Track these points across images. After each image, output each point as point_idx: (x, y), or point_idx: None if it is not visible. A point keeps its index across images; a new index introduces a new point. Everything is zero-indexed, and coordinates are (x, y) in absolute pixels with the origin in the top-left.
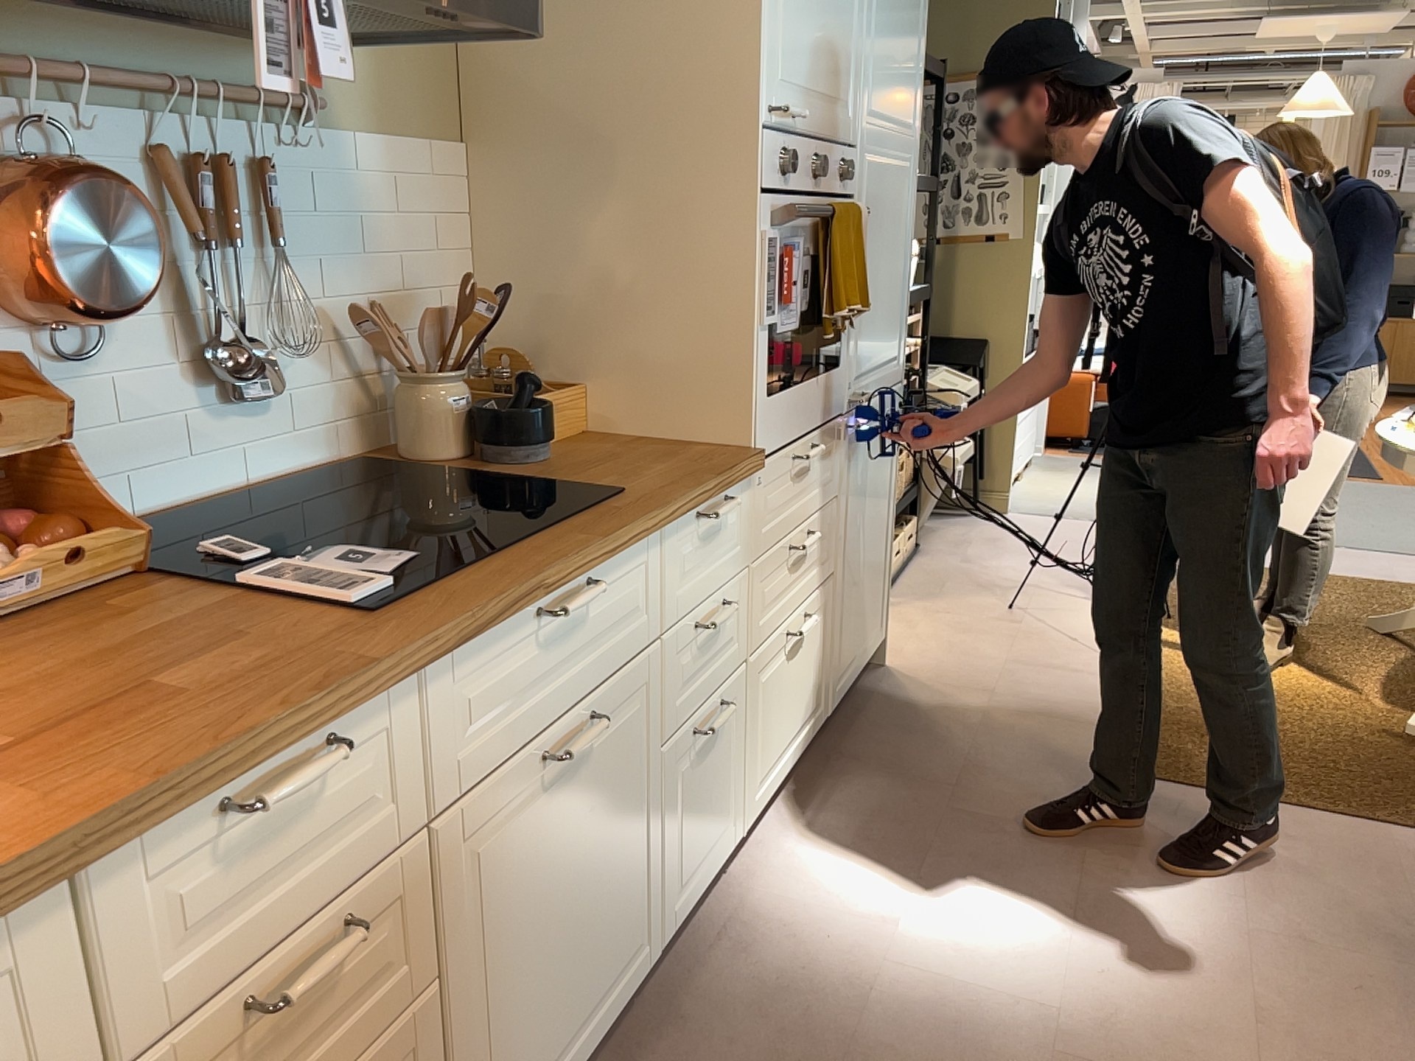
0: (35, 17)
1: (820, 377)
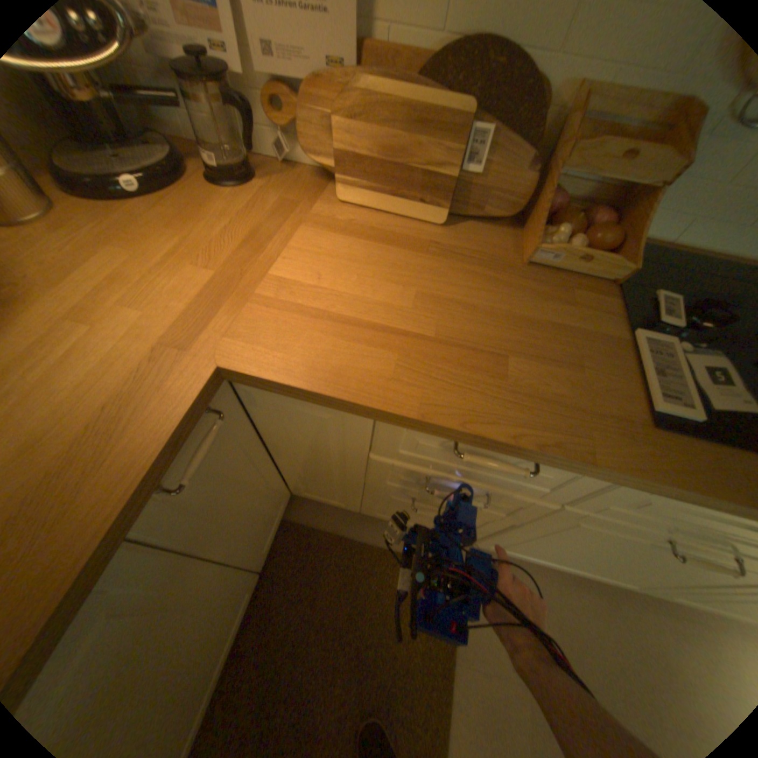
0: None
1: None
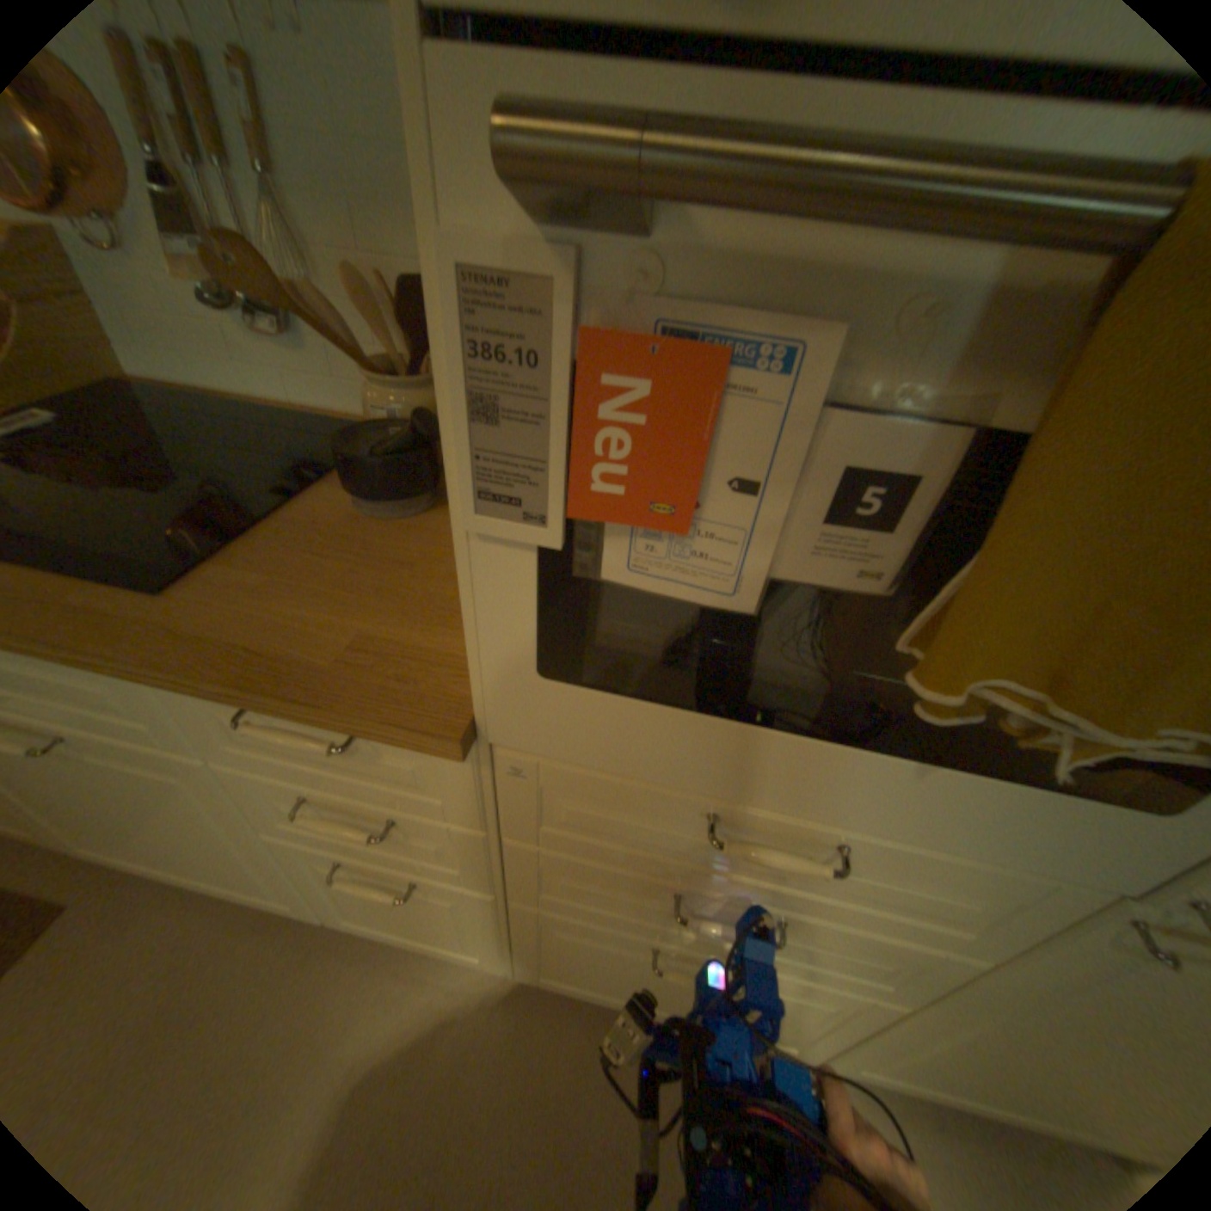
0: None
1: (962, 771)
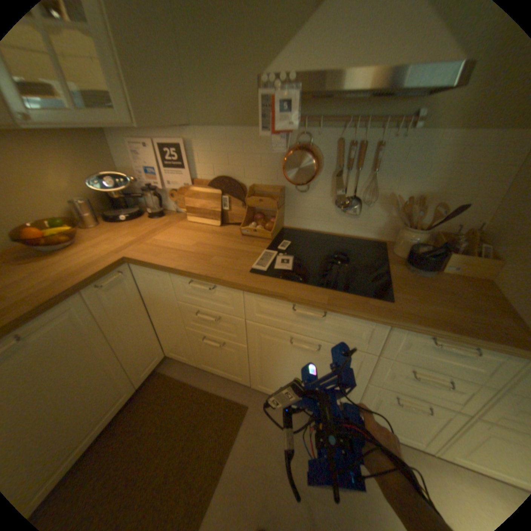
0: (314, 102)
1: None
